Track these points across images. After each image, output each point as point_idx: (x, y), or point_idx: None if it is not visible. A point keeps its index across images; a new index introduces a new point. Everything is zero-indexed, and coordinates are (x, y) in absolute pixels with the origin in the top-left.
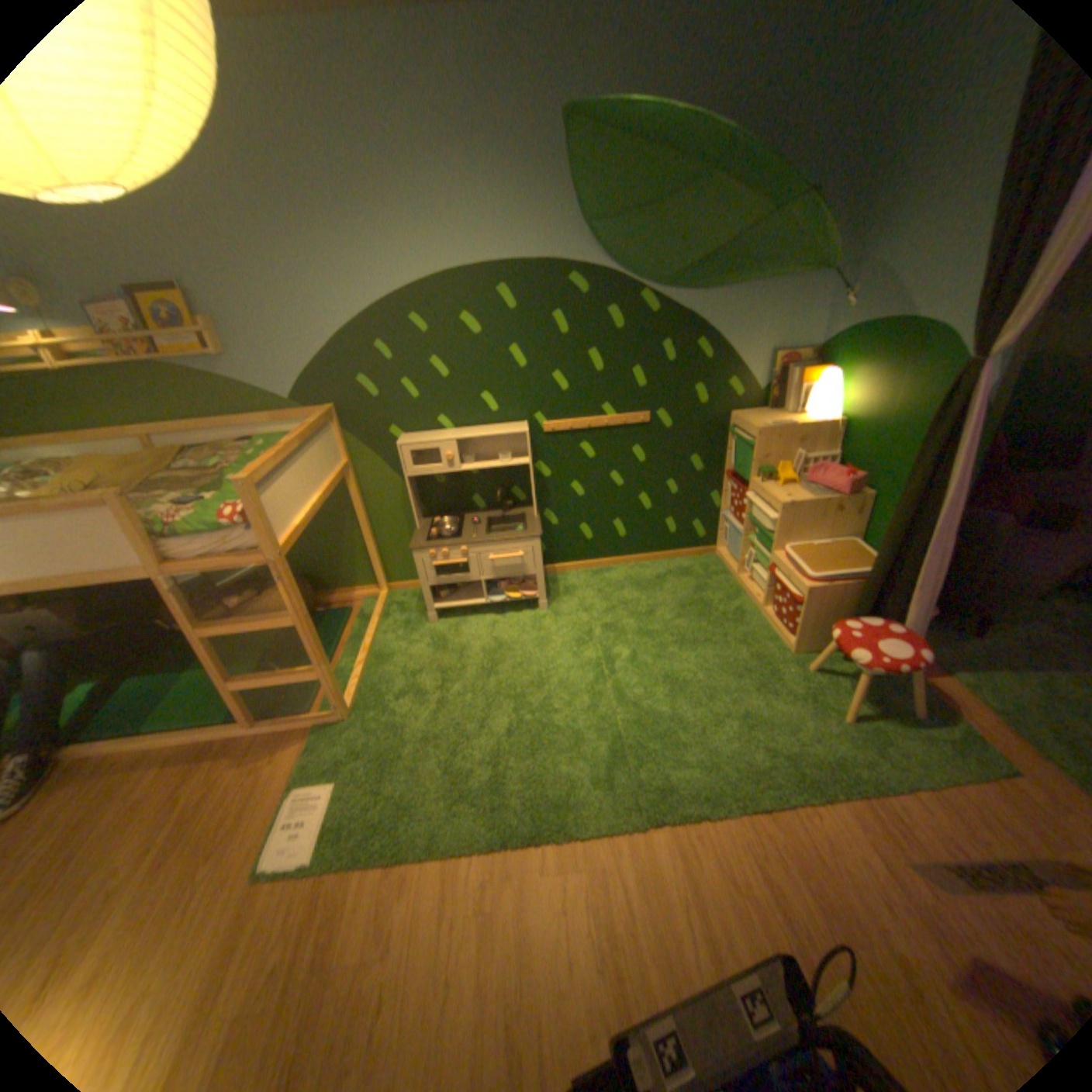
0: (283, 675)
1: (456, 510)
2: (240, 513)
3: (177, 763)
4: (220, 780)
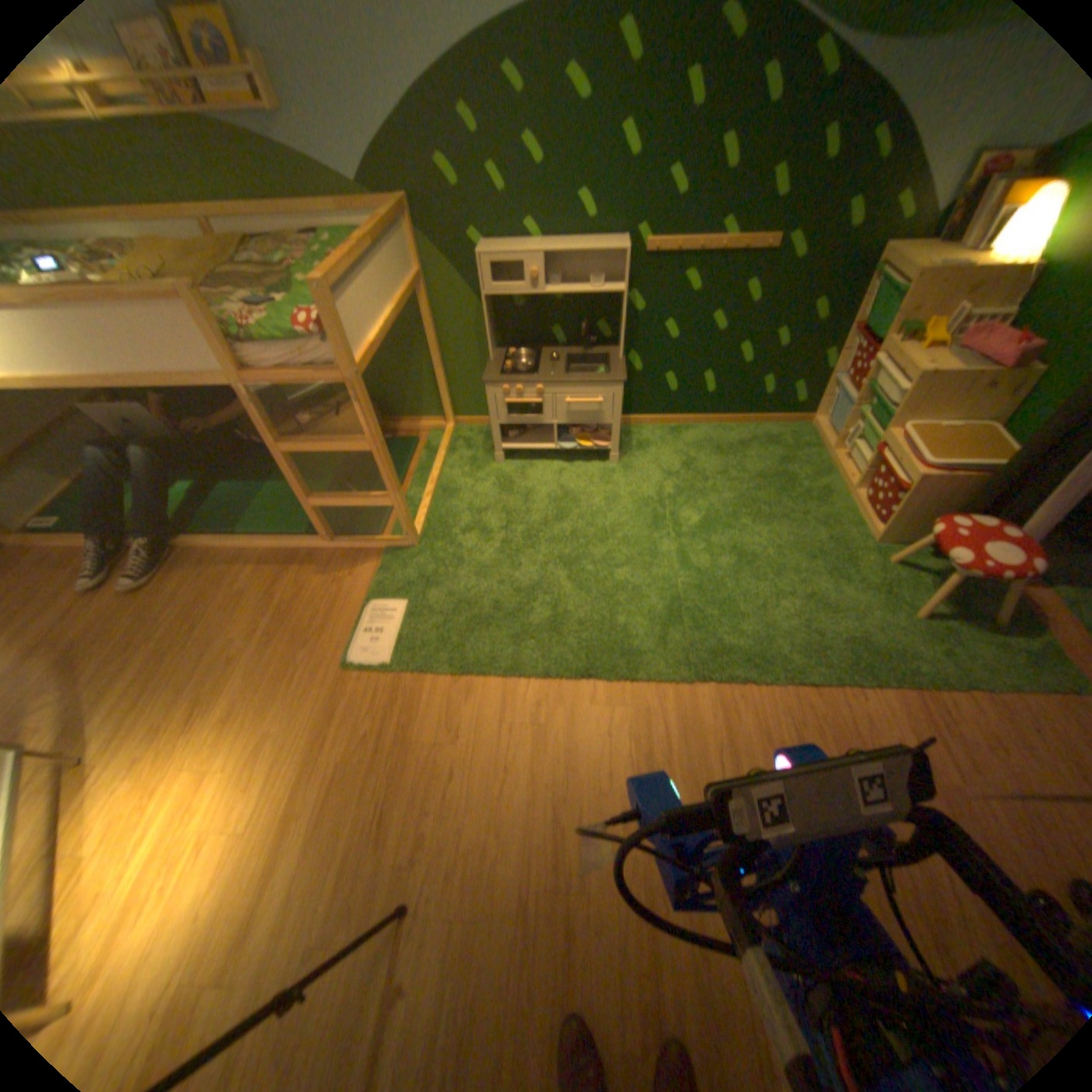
0: (359, 497)
1: (533, 341)
2: (315, 320)
3: (269, 563)
4: (307, 582)
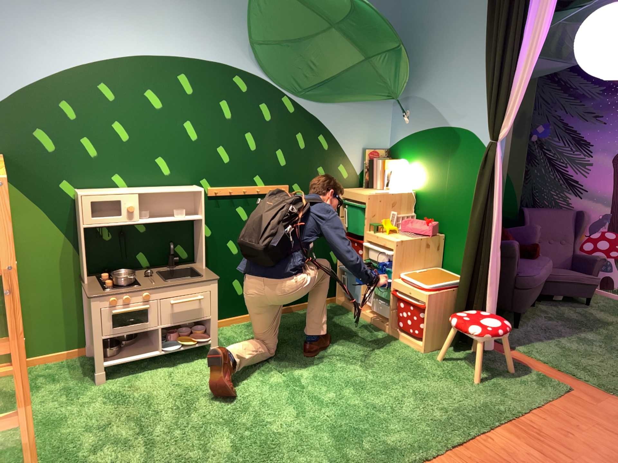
0: None
1: (123, 266)
2: None
3: None
4: None
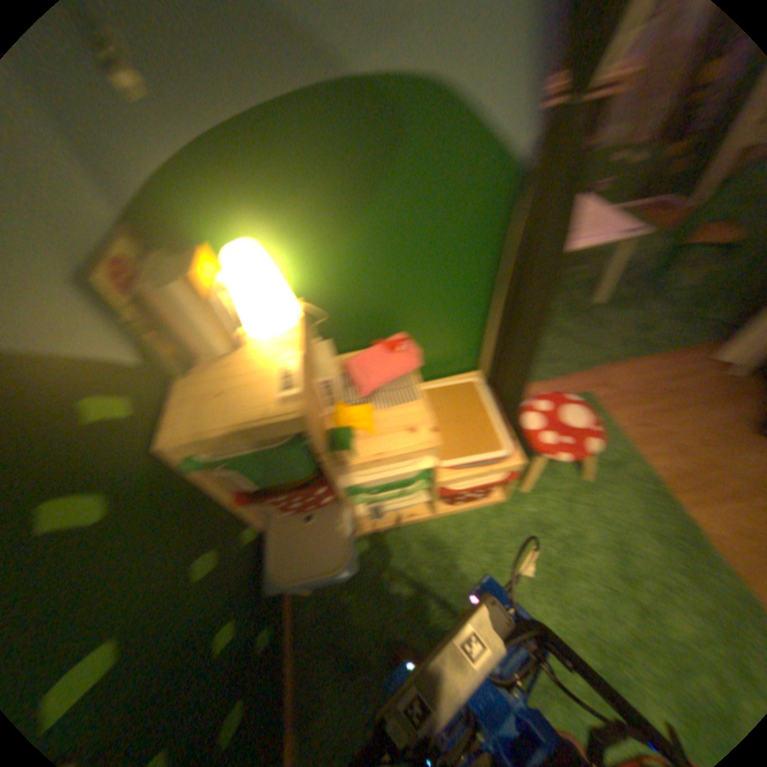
0: None
1: None
2: None
3: None
4: None
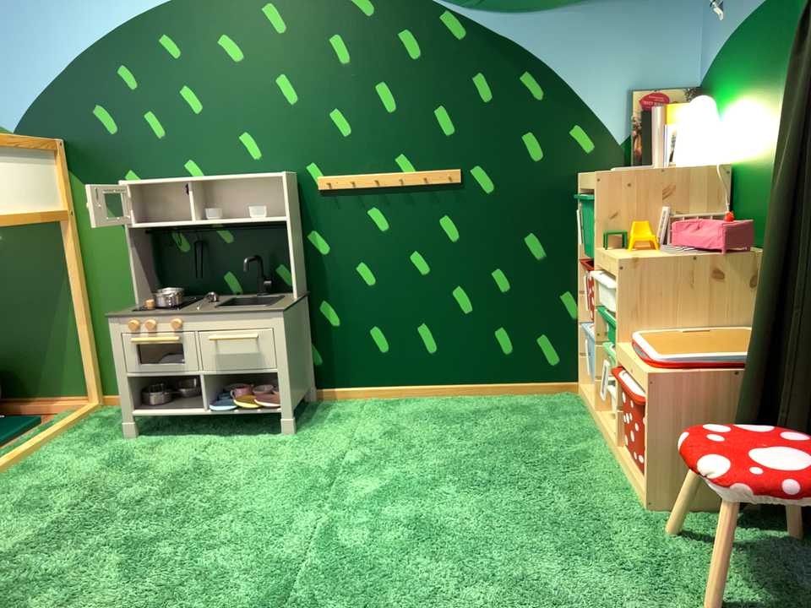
0: None
1: (201, 290)
2: None
3: None
4: None
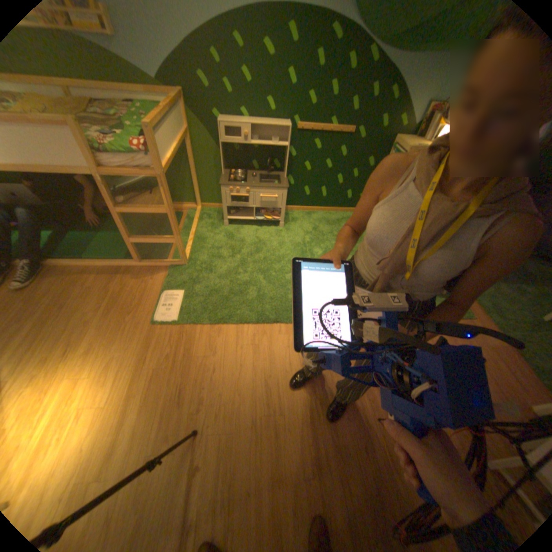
0: (157, 238)
1: (242, 167)
2: (142, 144)
3: (104, 274)
4: (127, 283)
